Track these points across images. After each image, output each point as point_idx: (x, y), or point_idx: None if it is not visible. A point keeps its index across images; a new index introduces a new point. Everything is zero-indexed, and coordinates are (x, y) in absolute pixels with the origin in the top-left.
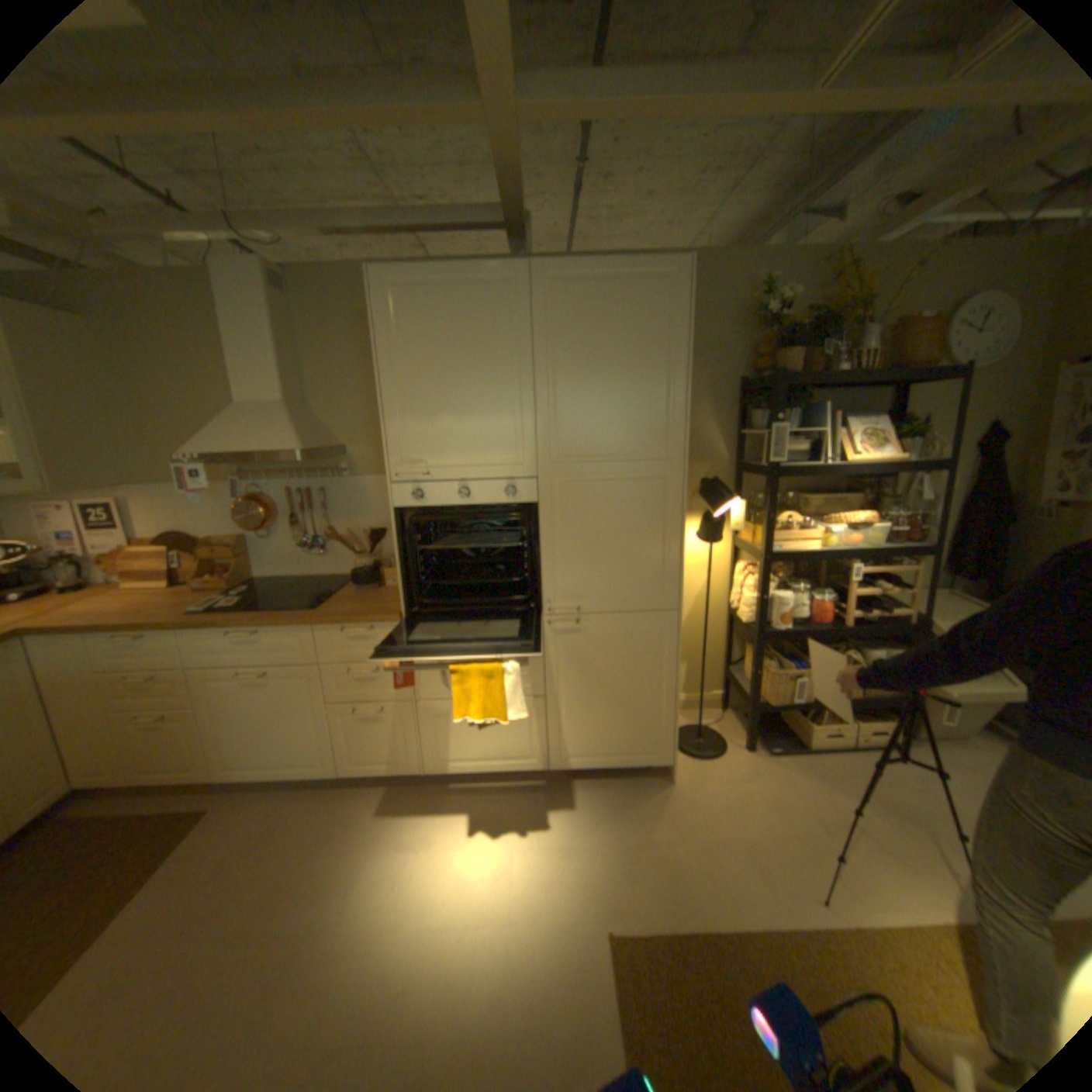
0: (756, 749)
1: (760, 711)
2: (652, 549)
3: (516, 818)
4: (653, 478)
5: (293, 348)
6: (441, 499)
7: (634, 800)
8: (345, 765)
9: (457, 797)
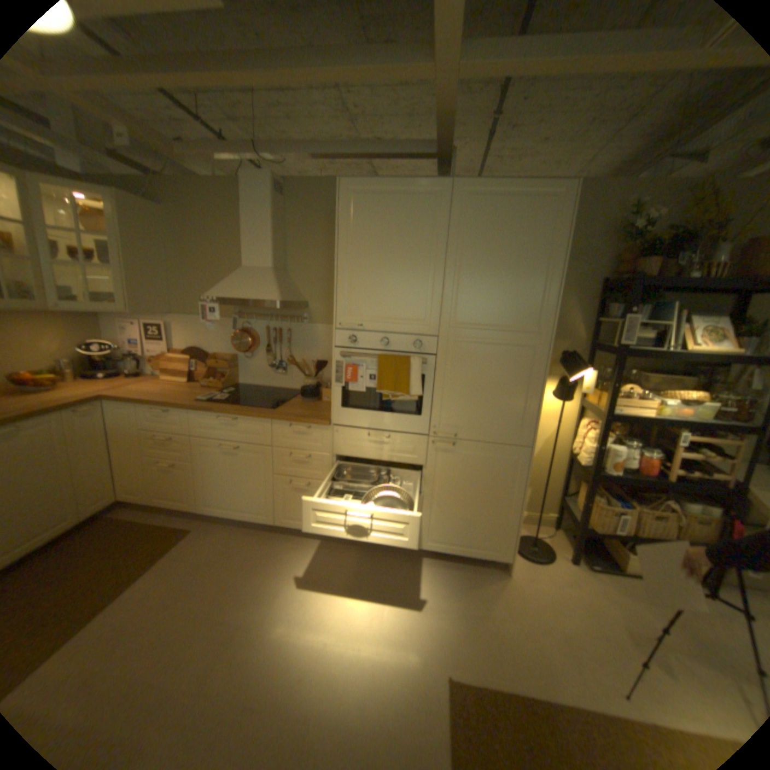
0: (580, 564)
1: (587, 535)
2: (518, 399)
3: (392, 578)
4: (526, 345)
5: (283, 233)
6: (368, 344)
7: (480, 583)
8: (281, 517)
9: (352, 554)
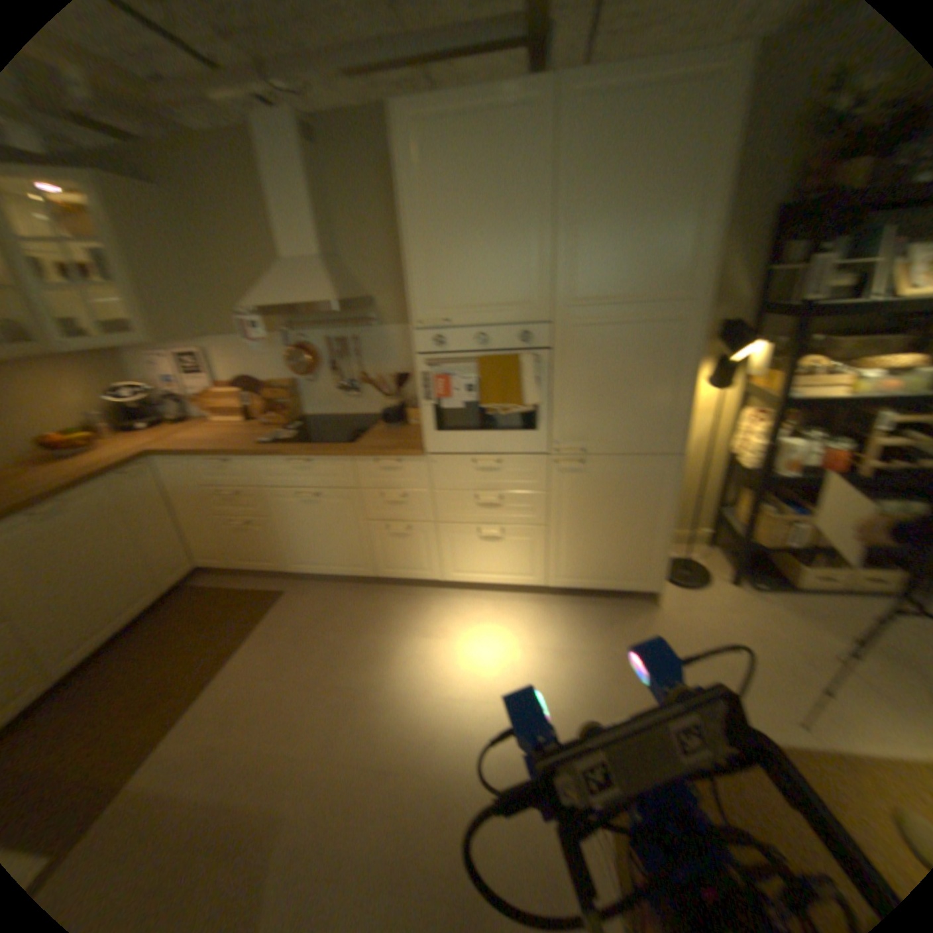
0: (740, 583)
1: (749, 550)
2: (660, 393)
3: (516, 621)
4: (670, 319)
5: (320, 200)
6: (456, 343)
7: (620, 616)
8: (378, 567)
9: (467, 599)
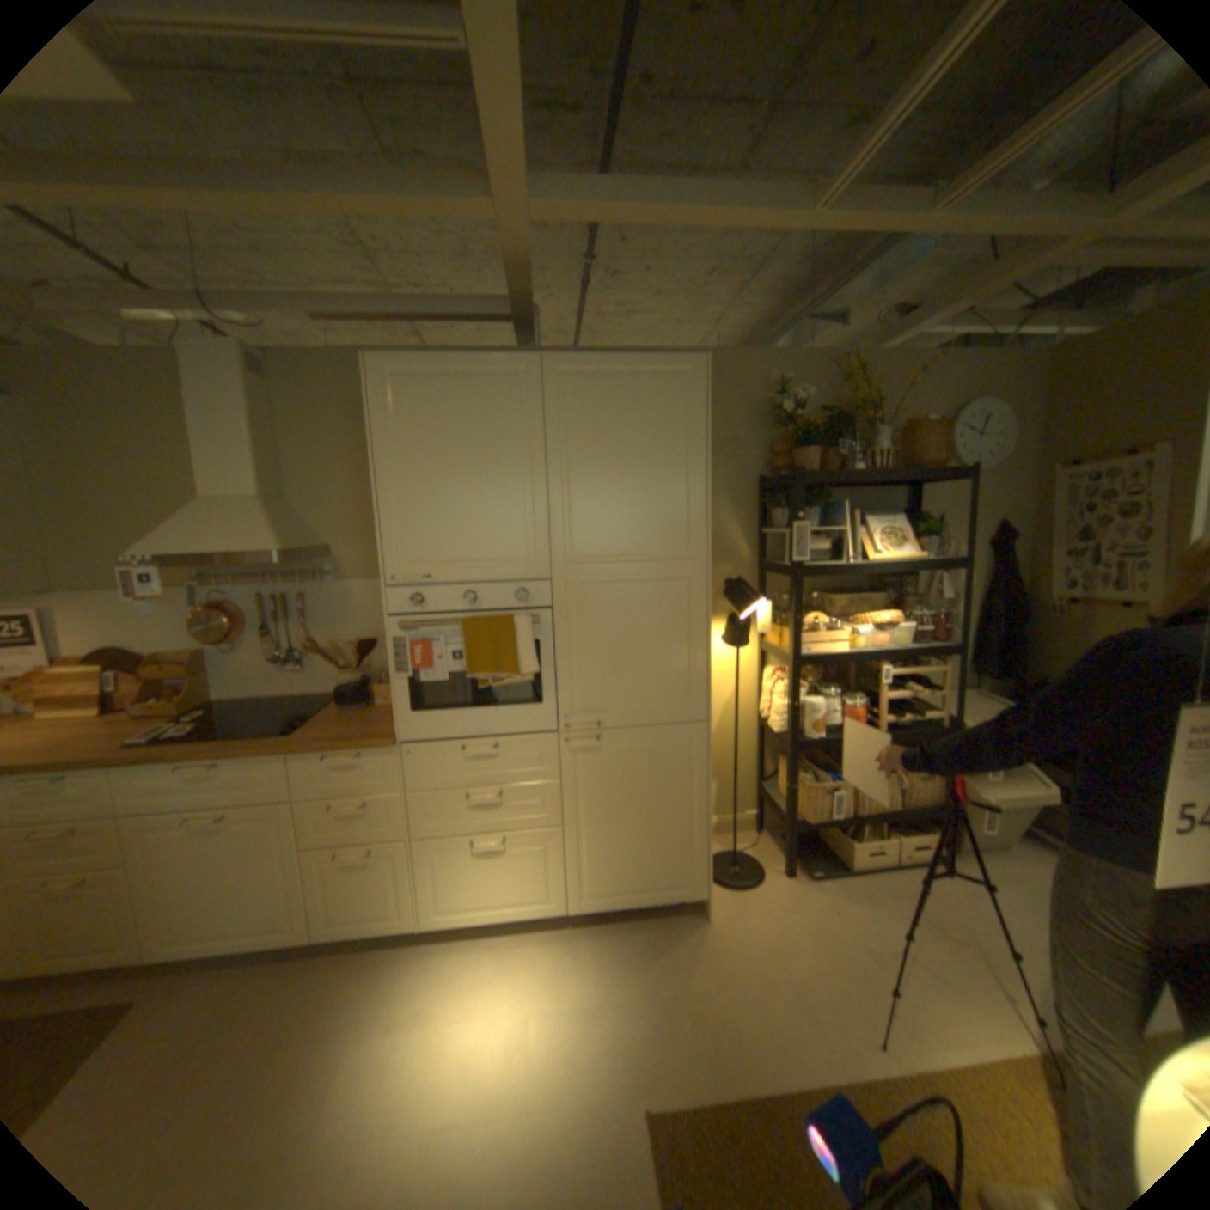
0: (796, 875)
1: (797, 831)
2: (677, 655)
3: (531, 977)
4: (675, 579)
5: (272, 438)
6: (443, 604)
7: (667, 944)
8: (321, 927)
9: (459, 957)
